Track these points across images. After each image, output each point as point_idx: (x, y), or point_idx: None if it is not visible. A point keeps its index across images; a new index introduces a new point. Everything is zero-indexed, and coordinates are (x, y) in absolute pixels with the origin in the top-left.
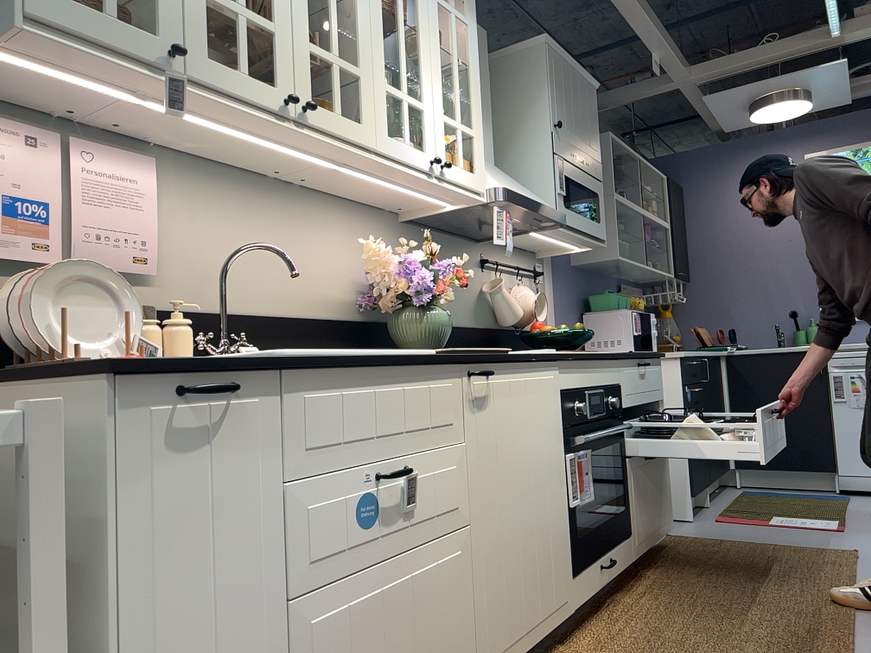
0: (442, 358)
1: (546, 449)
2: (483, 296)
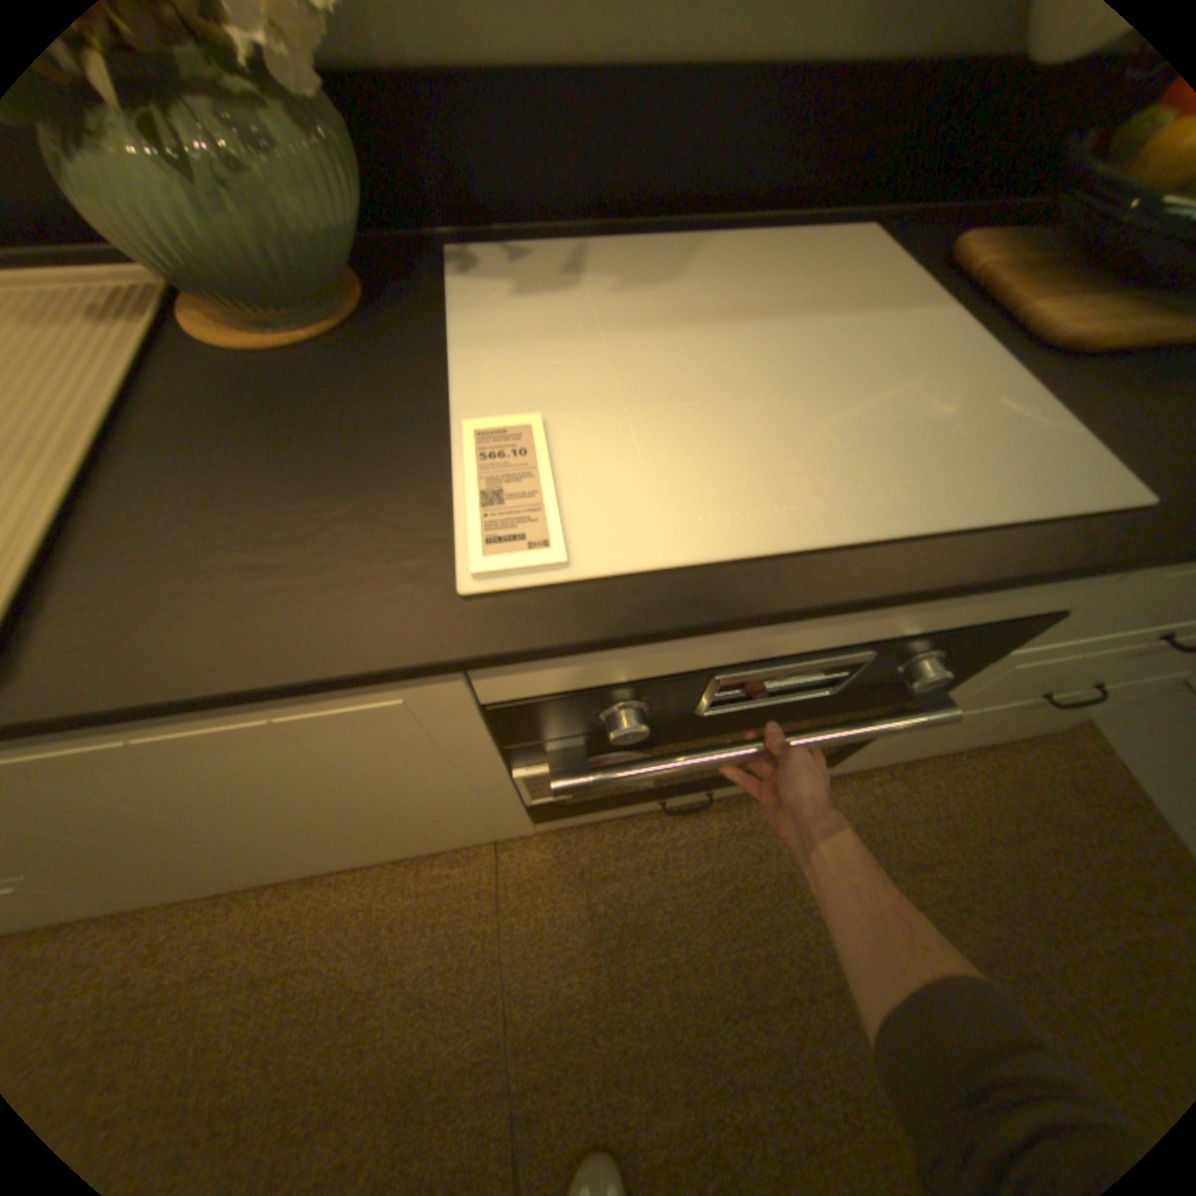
0: None
1: (378, 786)
2: None
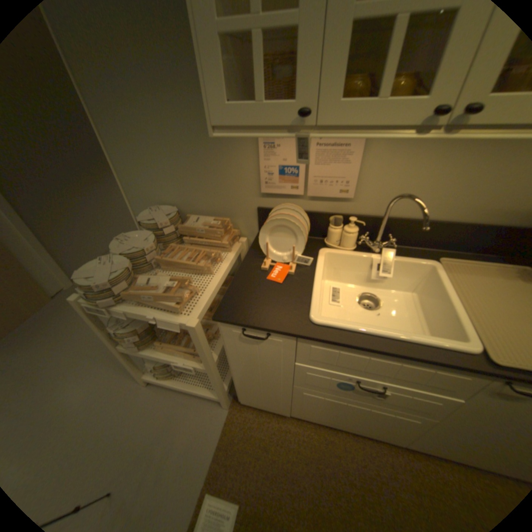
0: (464, 370)
1: None
2: None
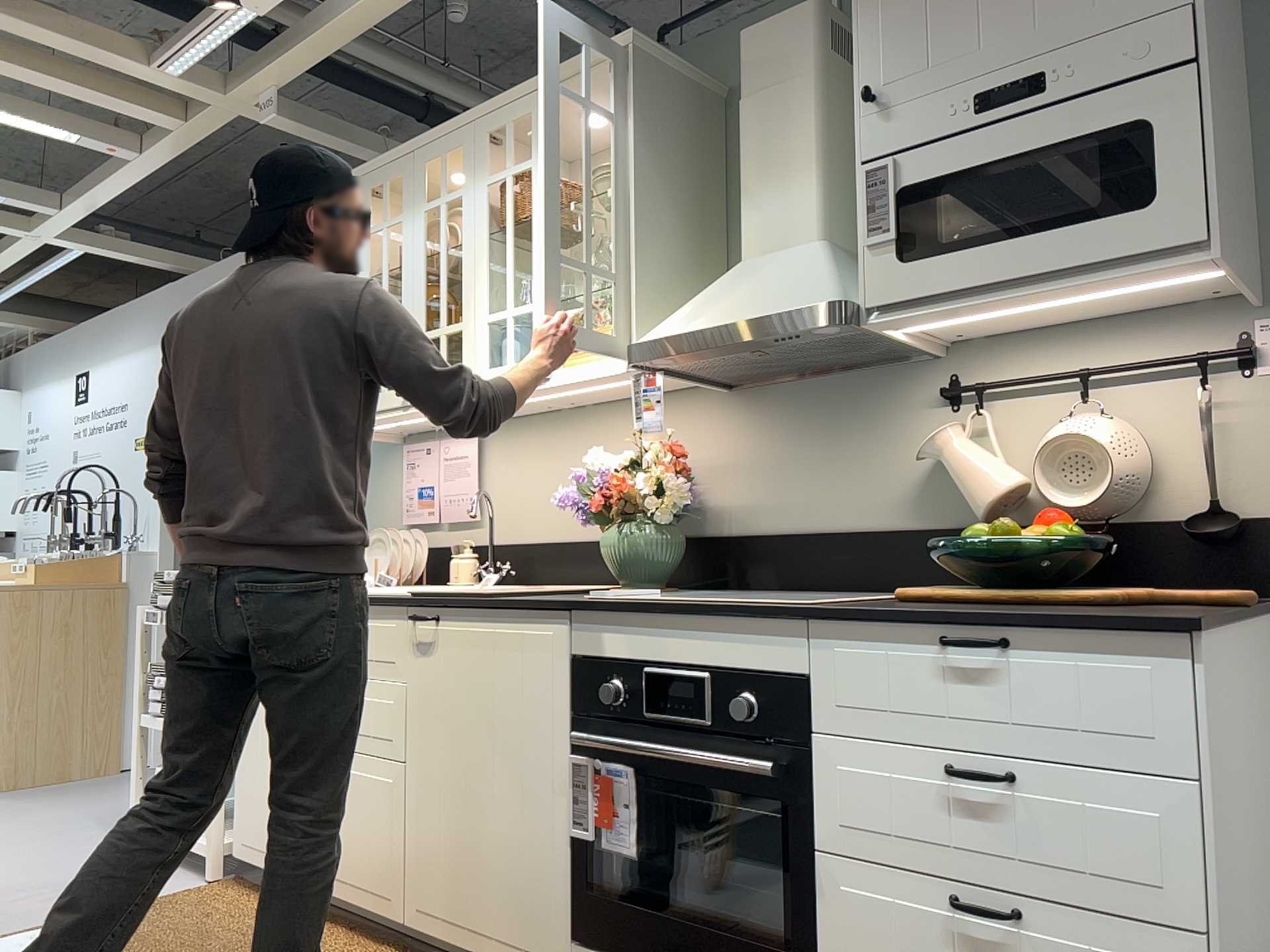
0: (378, 600)
1: (524, 731)
2: (944, 463)
